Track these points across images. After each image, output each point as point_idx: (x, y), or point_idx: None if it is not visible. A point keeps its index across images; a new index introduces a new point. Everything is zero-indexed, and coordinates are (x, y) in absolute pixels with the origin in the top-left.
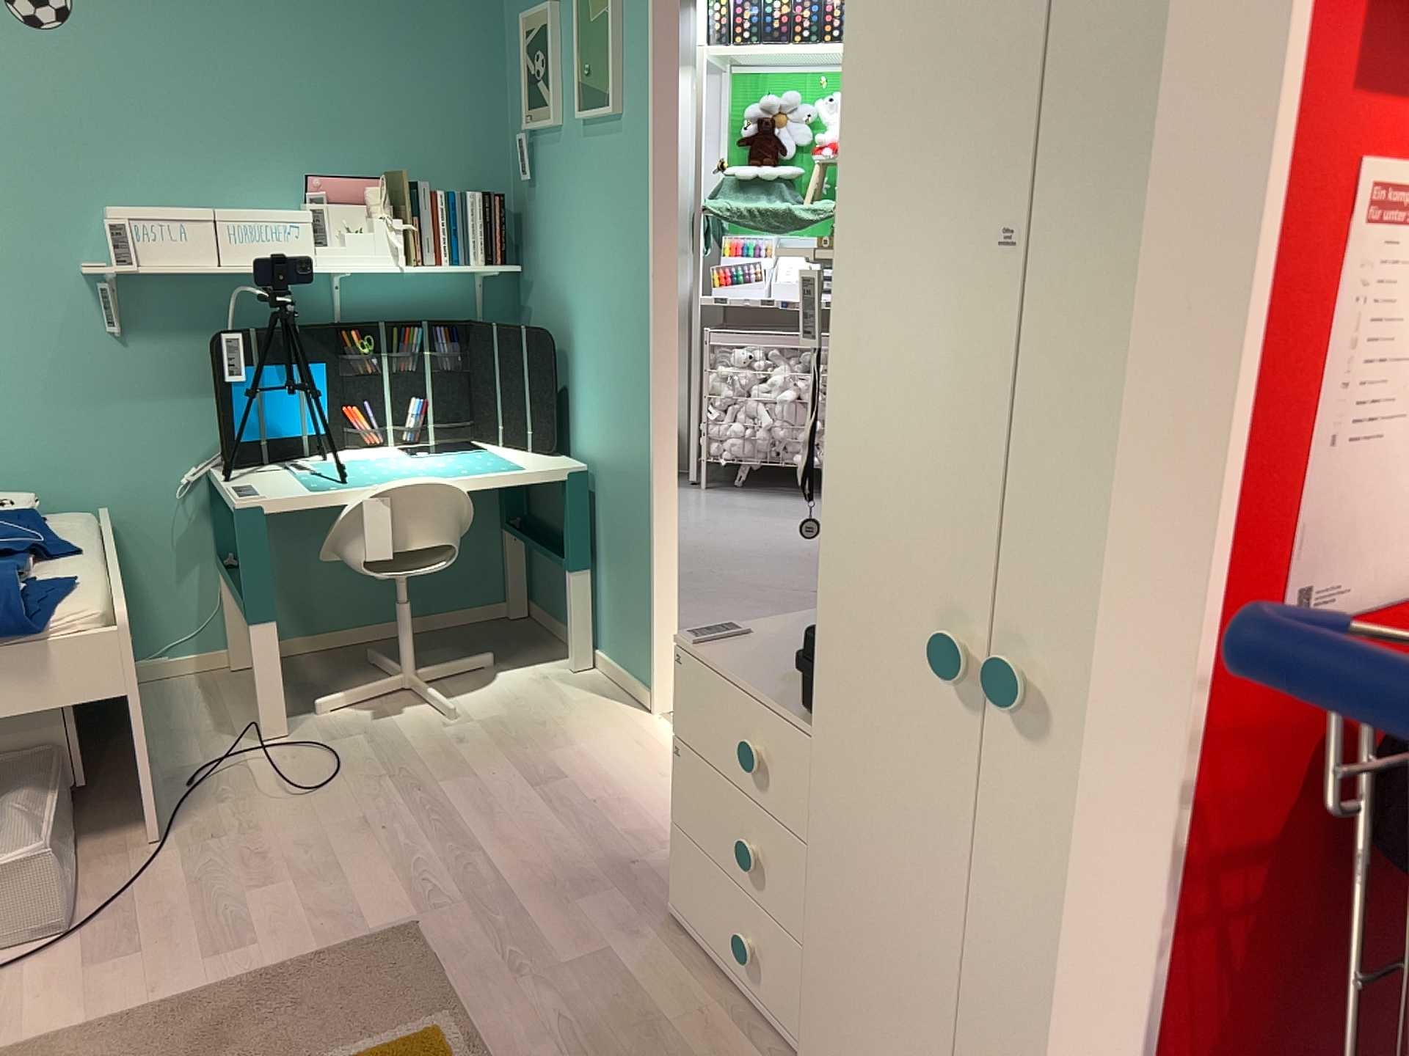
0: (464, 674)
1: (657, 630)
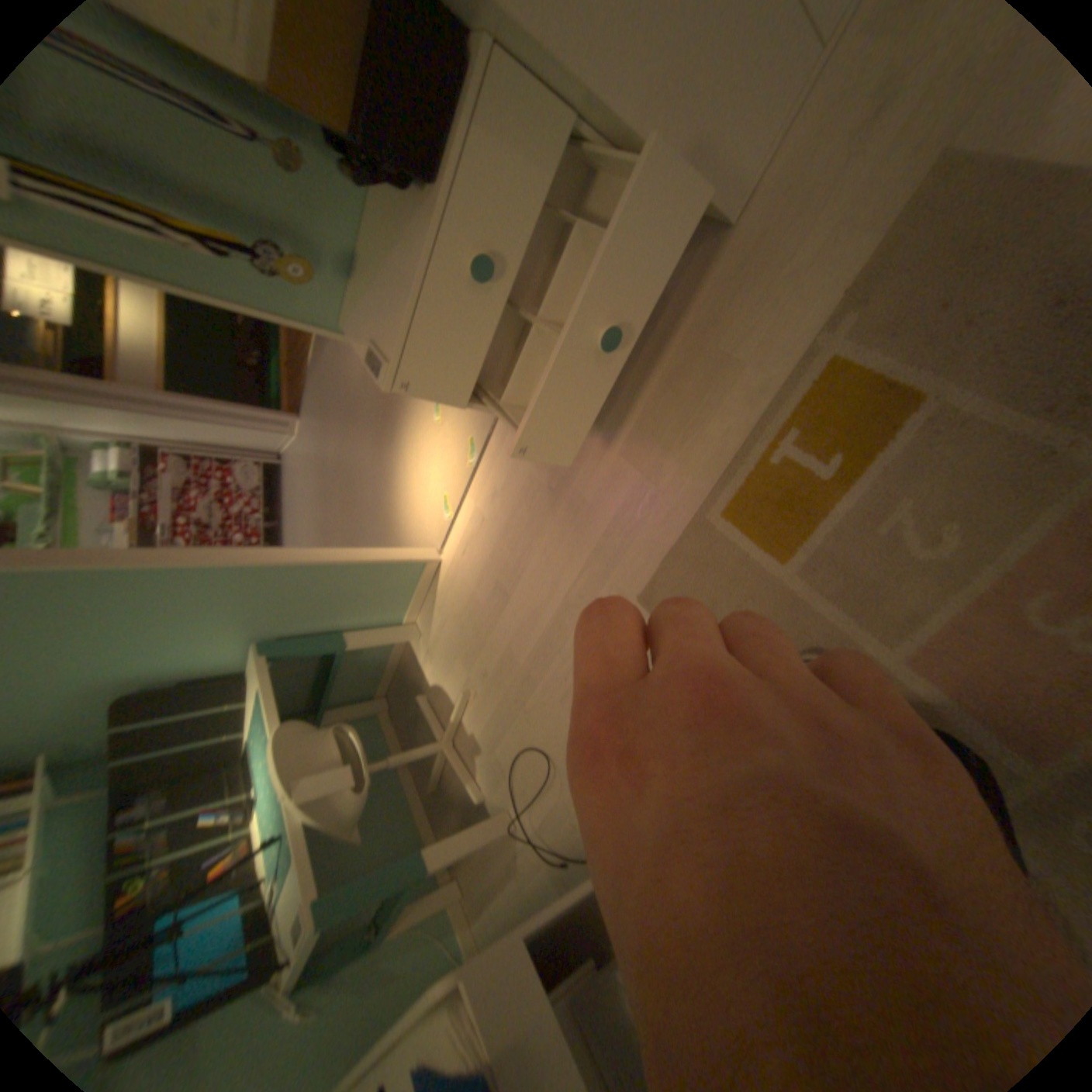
0: (432, 706)
1: (381, 554)
